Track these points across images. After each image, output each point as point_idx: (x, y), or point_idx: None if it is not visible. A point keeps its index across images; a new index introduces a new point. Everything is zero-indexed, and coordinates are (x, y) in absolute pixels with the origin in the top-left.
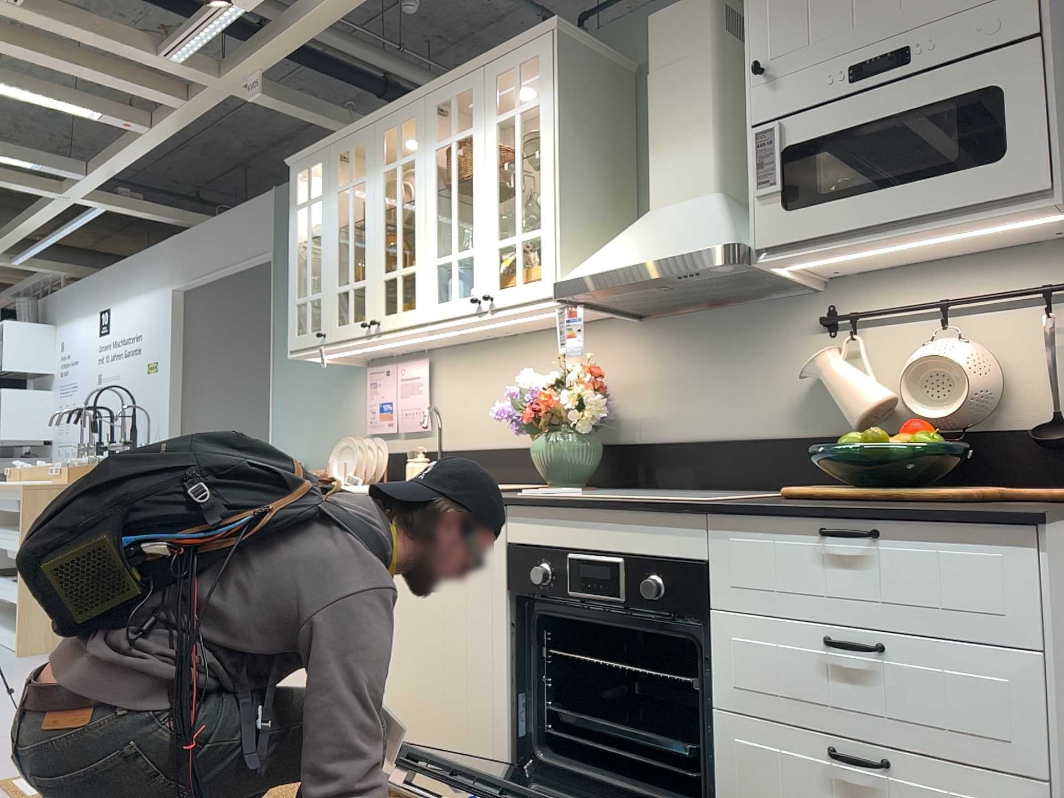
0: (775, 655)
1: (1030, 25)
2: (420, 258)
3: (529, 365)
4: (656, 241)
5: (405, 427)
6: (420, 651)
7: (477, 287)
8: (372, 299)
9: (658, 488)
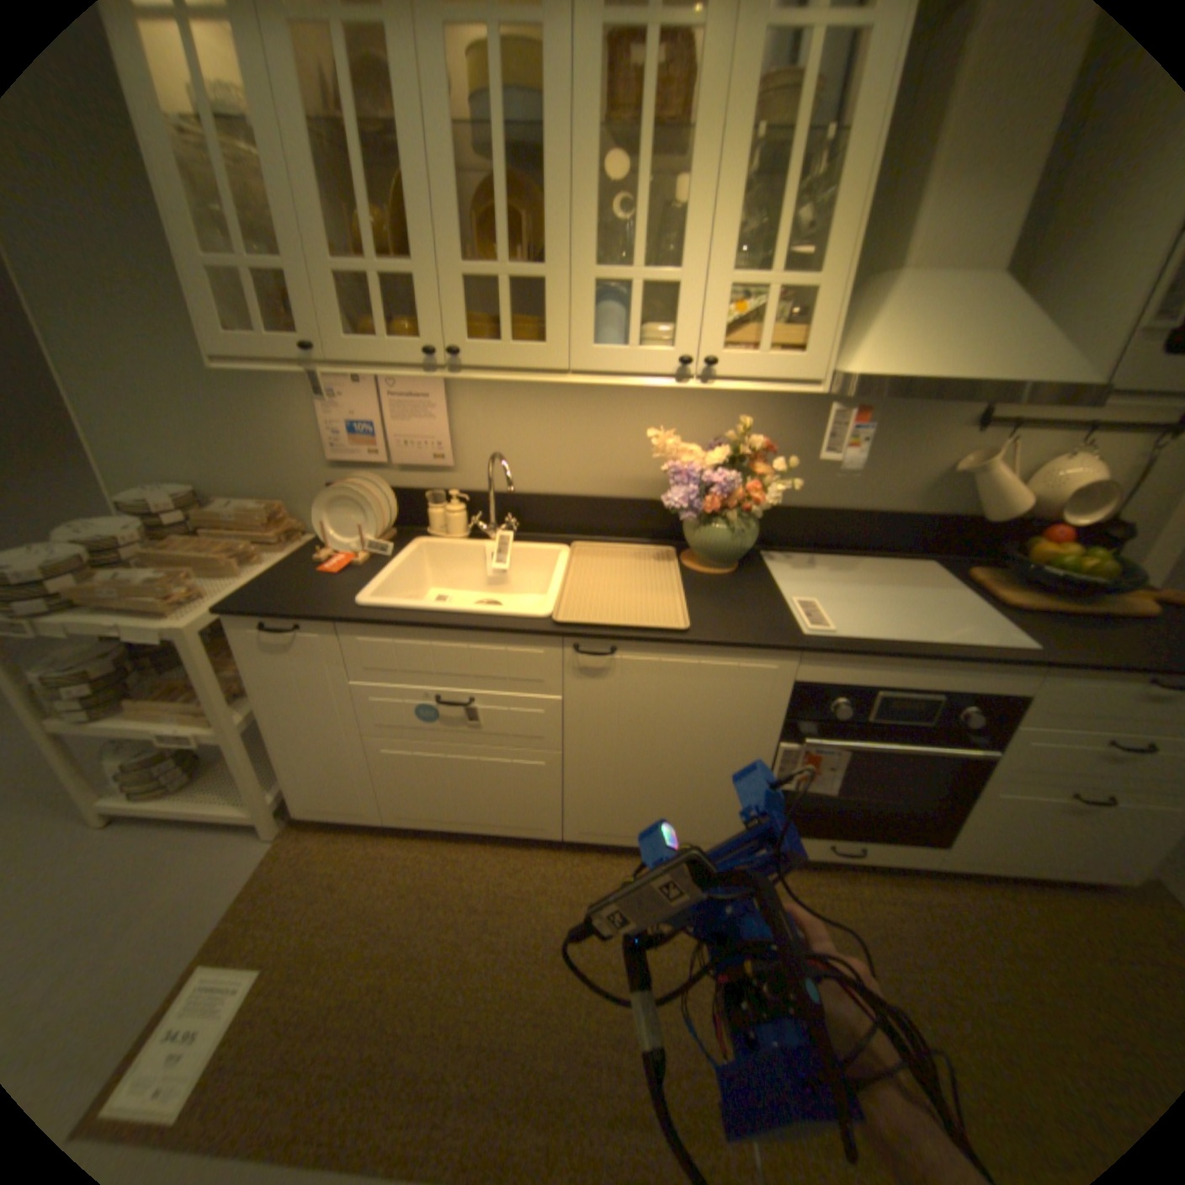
0: (1065, 755)
1: None
2: (561, 262)
3: (620, 407)
4: (980, 343)
5: (408, 462)
6: (648, 766)
7: (684, 342)
8: (438, 310)
9: (775, 549)
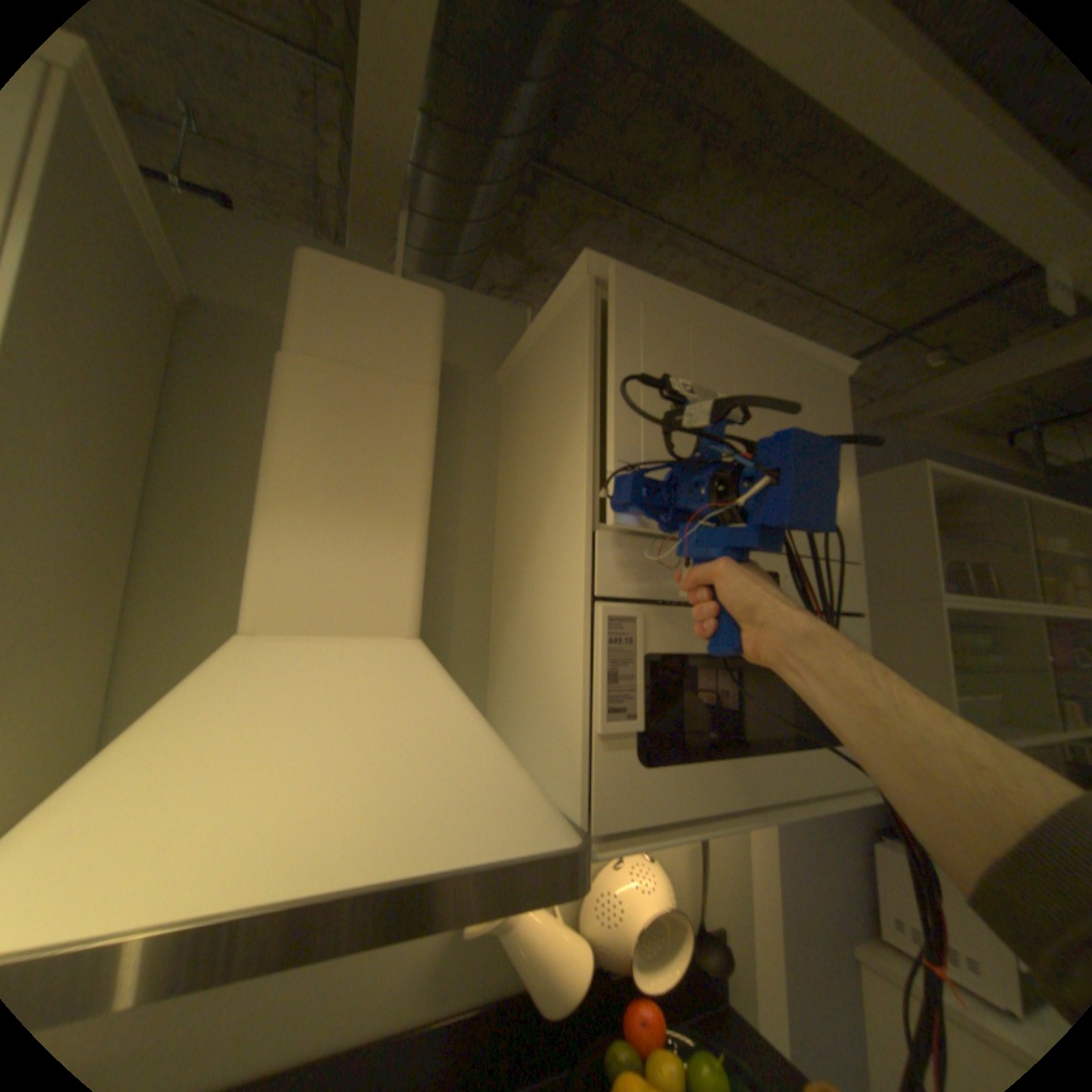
0: None
1: (861, 602)
2: None
3: None
4: (342, 775)
5: None
6: None
7: None
8: None
9: None
